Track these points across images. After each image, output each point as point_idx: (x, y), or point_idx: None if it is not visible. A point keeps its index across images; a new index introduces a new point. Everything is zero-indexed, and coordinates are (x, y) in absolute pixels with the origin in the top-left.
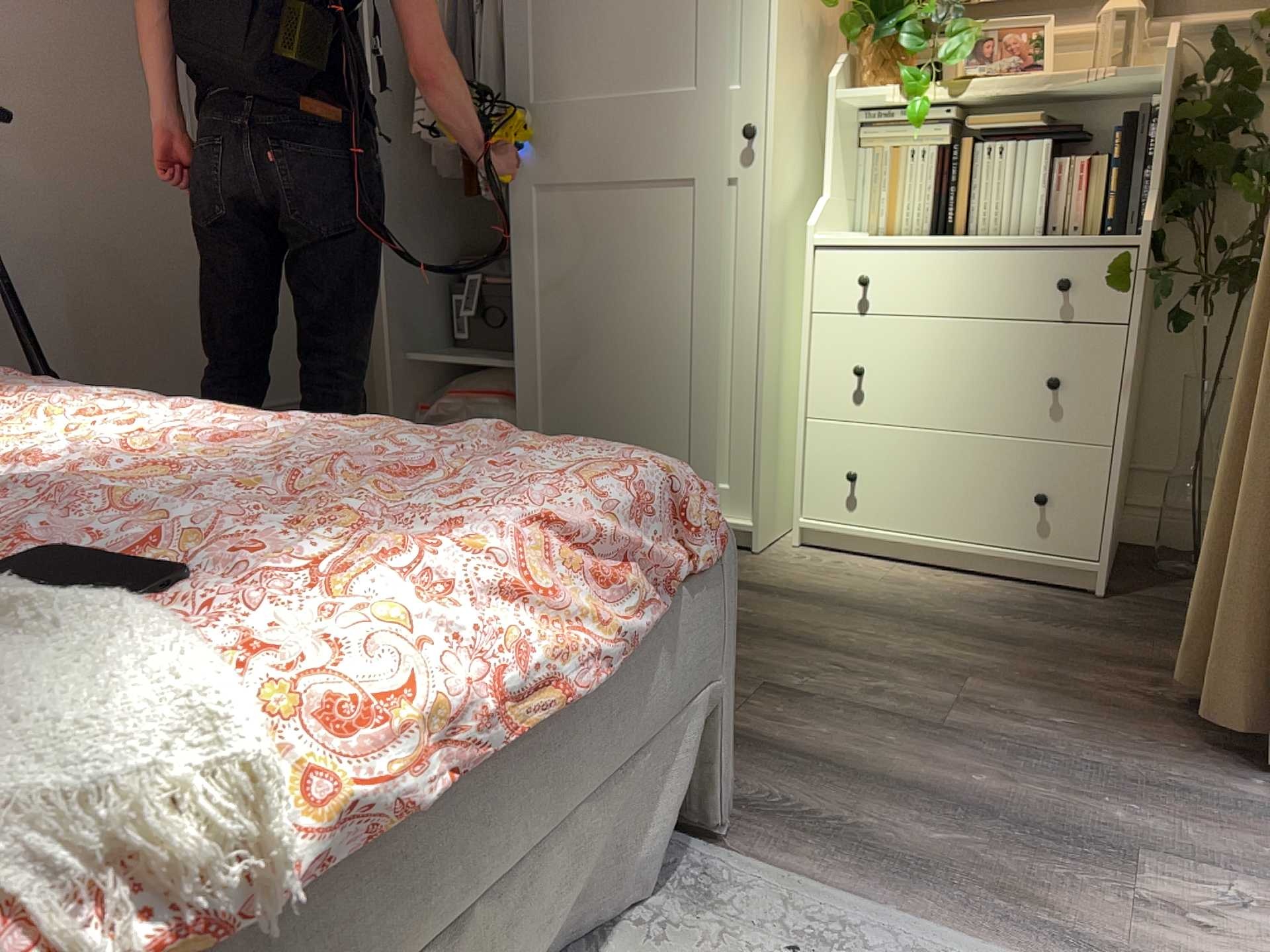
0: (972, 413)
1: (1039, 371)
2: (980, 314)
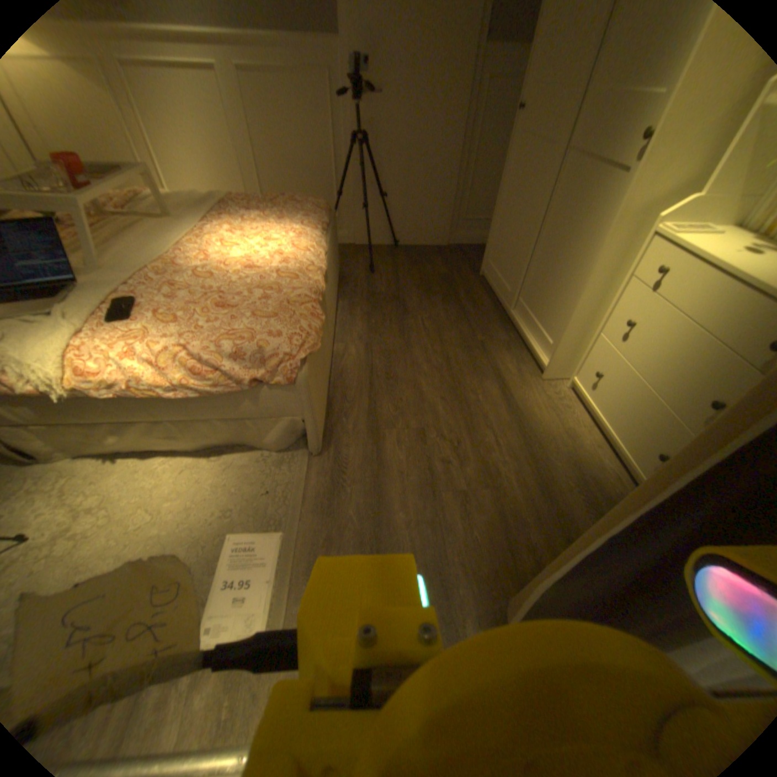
0: (669, 385)
1: (721, 390)
2: (714, 330)
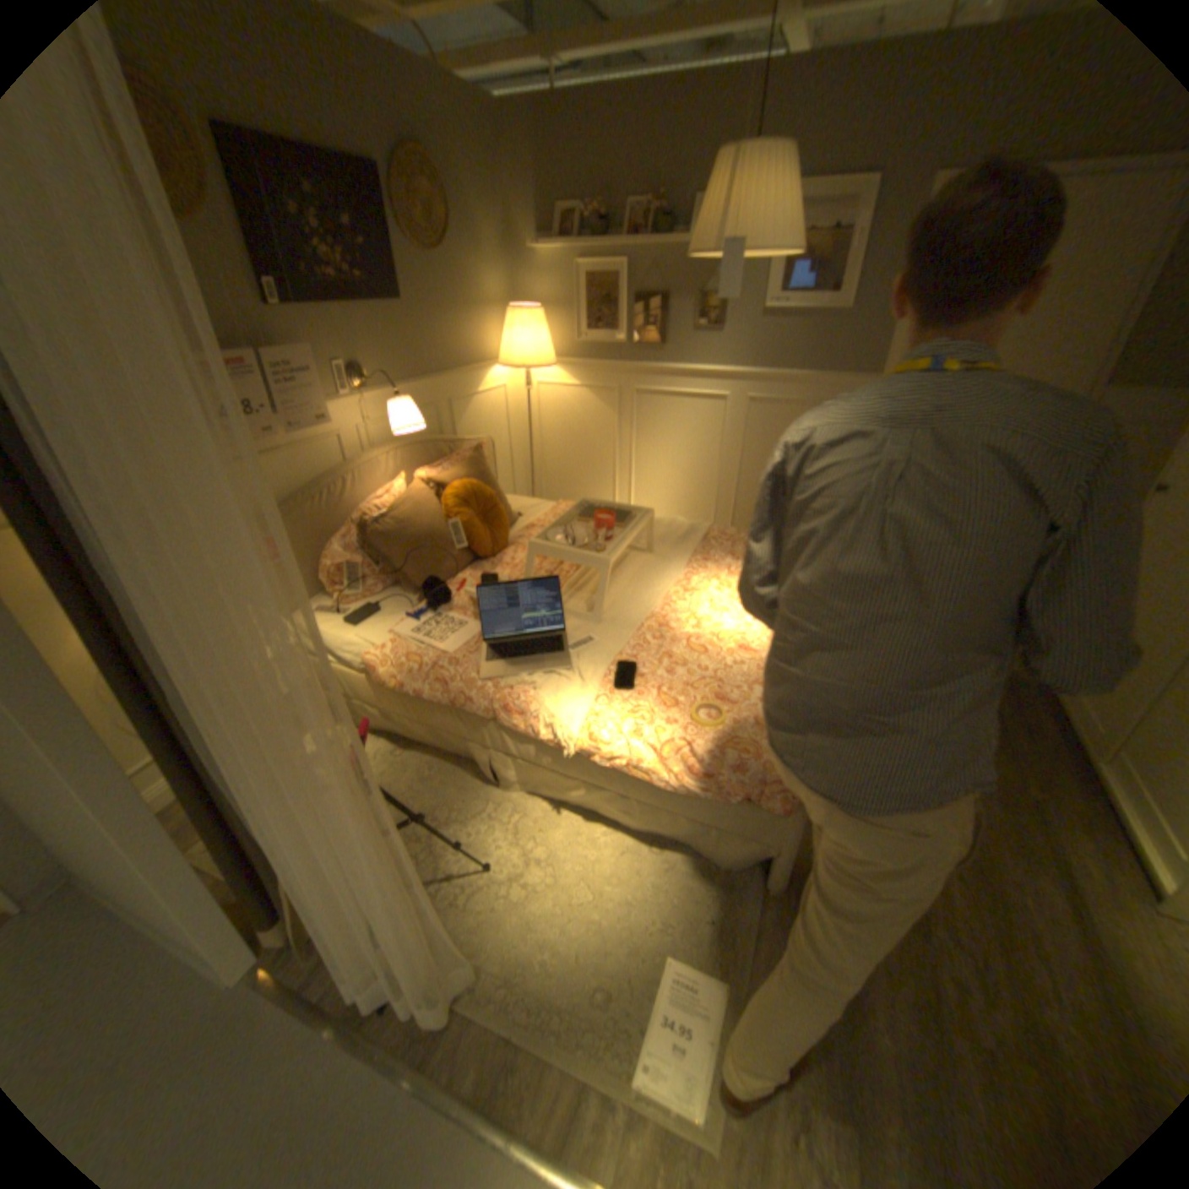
0: None
1: None
2: None
